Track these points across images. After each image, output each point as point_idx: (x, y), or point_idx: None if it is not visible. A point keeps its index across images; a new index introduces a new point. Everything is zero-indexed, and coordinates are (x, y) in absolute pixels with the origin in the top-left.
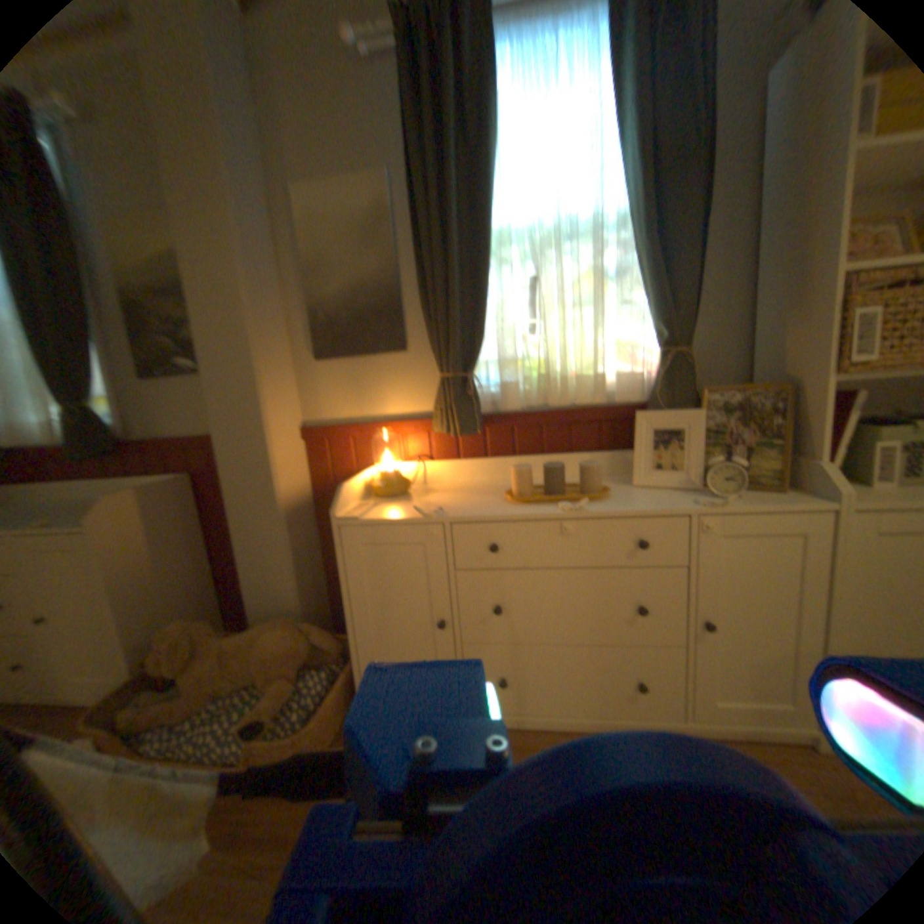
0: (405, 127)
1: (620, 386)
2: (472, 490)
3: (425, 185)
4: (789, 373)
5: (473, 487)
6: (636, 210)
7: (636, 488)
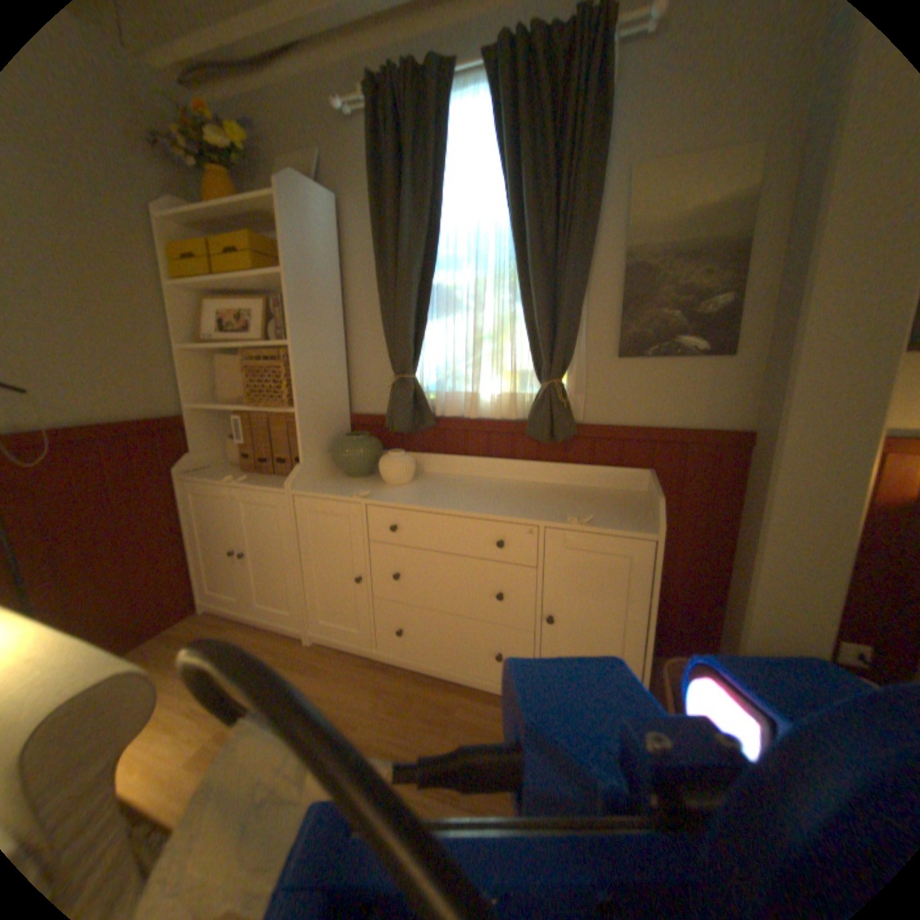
0: None
1: None
2: None
3: None
4: None
5: None
6: None
7: None
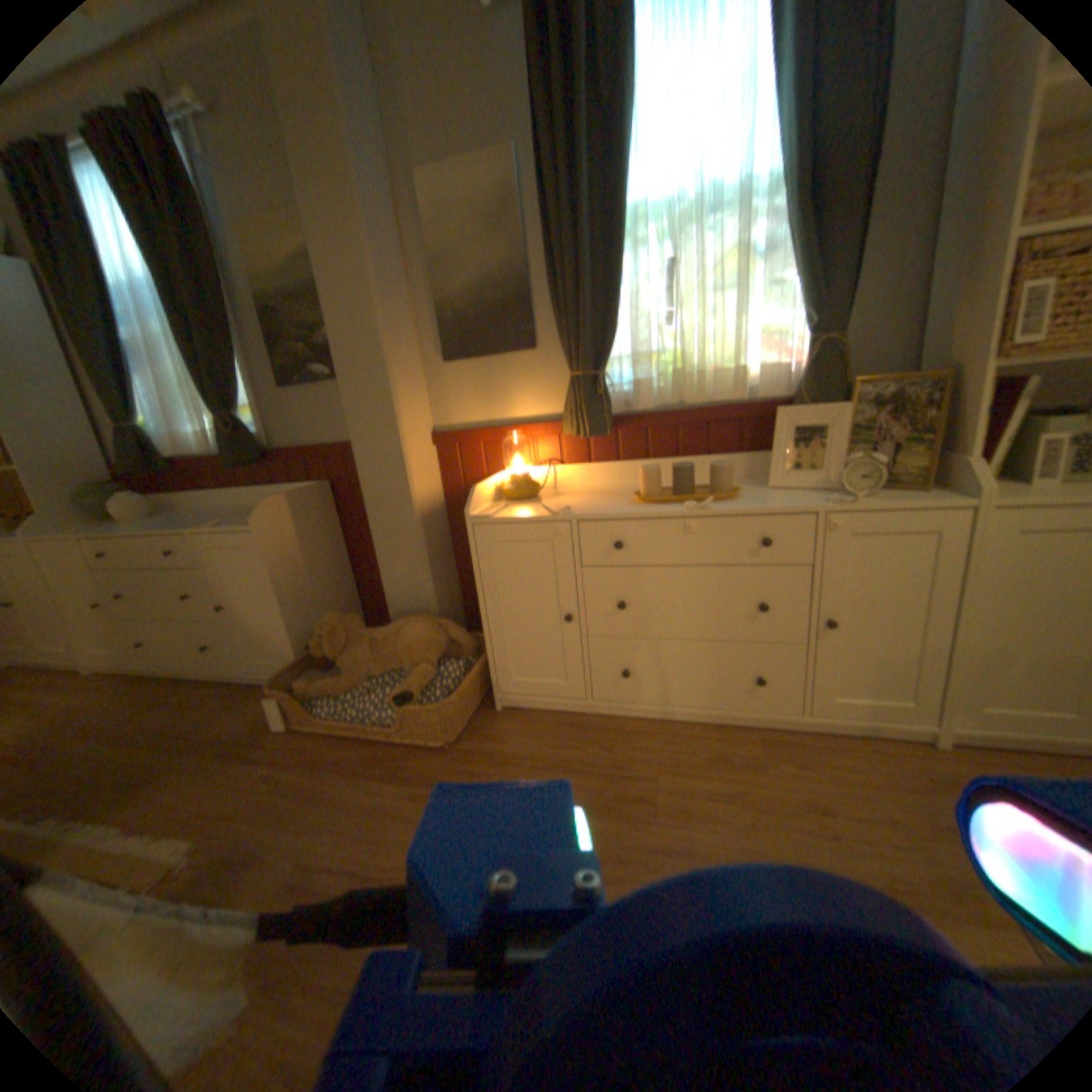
0: (531, 91)
1: (764, 379)
2: (601, 493)
3: (553, 158)
4: (953, 359)
5: (602, 490)
6: (788, 171)
7: (771, 489)
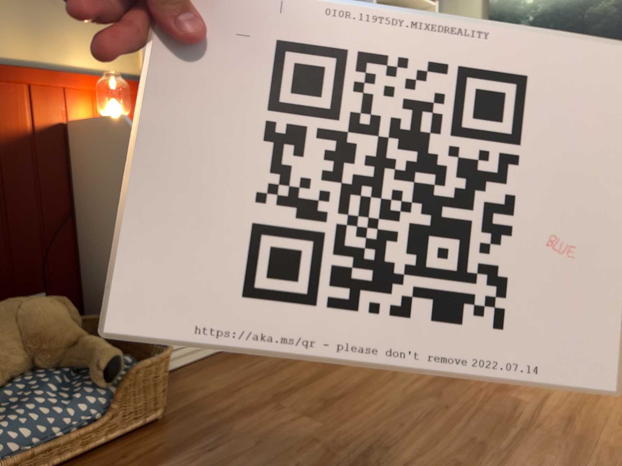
0: None
1: None
2: None
3: None
4: None
5: None
6: None
7: None
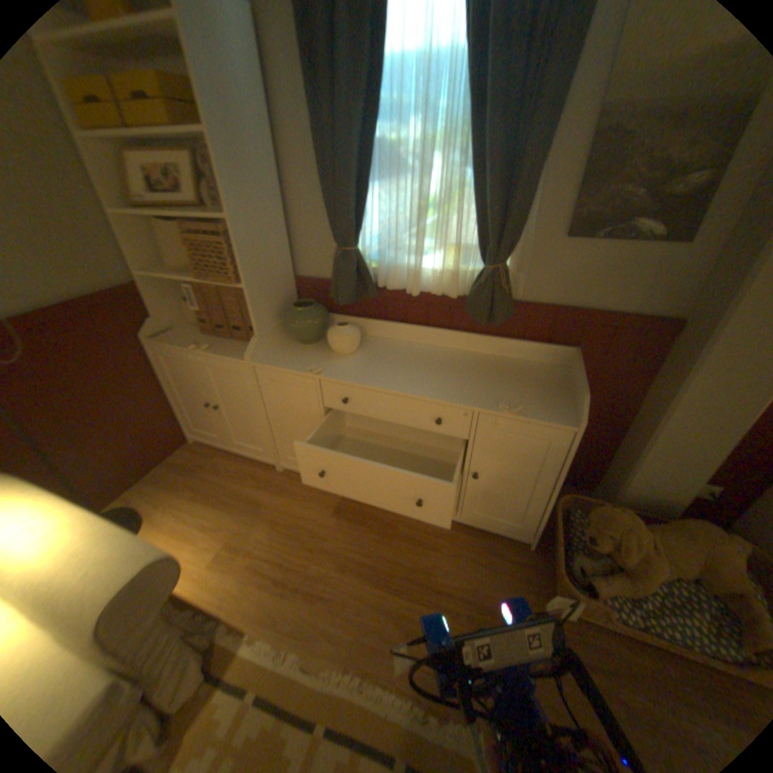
0: None
1: None
2: None
3: None
4: None
5: None
6: None
7: None
